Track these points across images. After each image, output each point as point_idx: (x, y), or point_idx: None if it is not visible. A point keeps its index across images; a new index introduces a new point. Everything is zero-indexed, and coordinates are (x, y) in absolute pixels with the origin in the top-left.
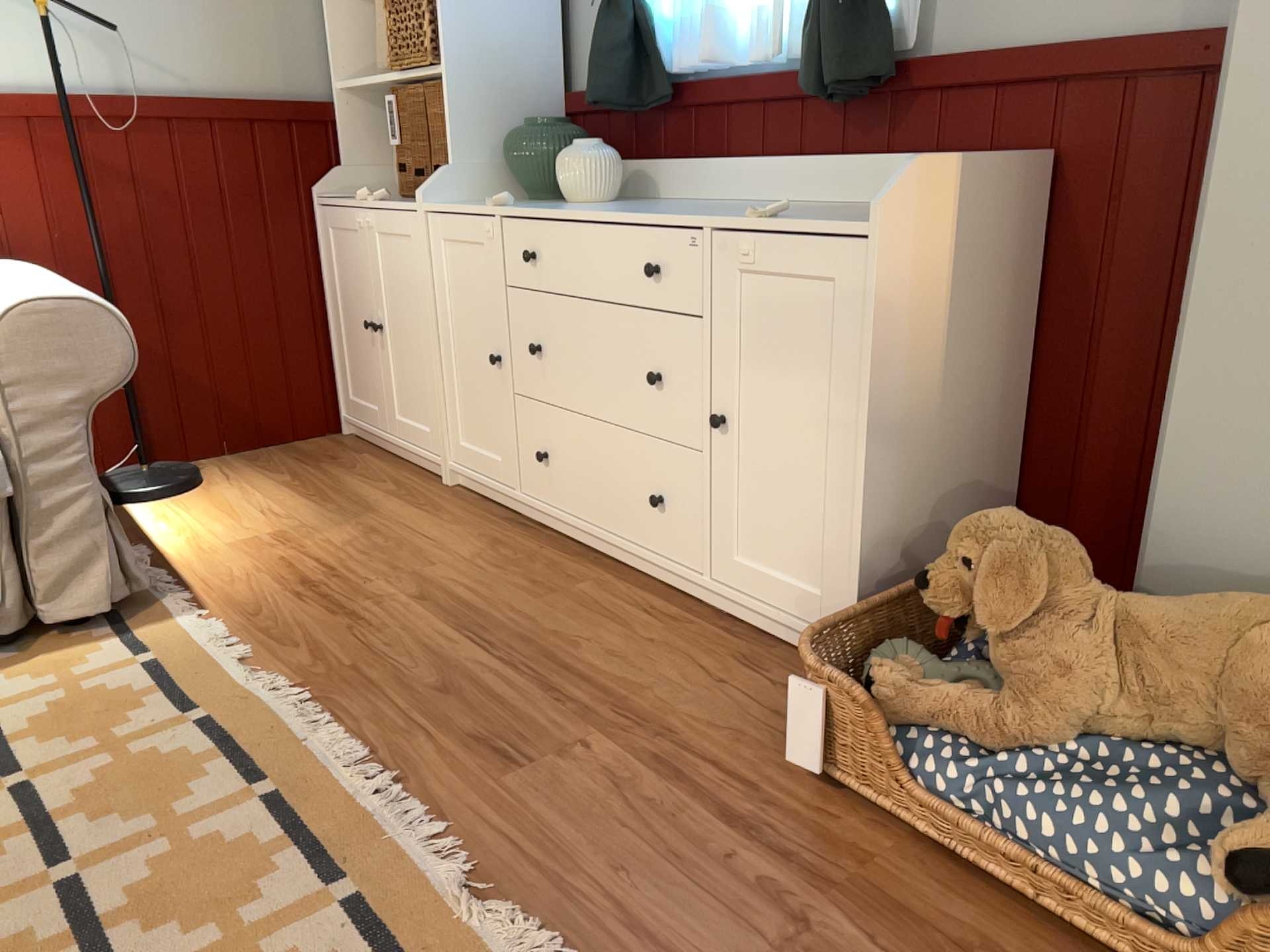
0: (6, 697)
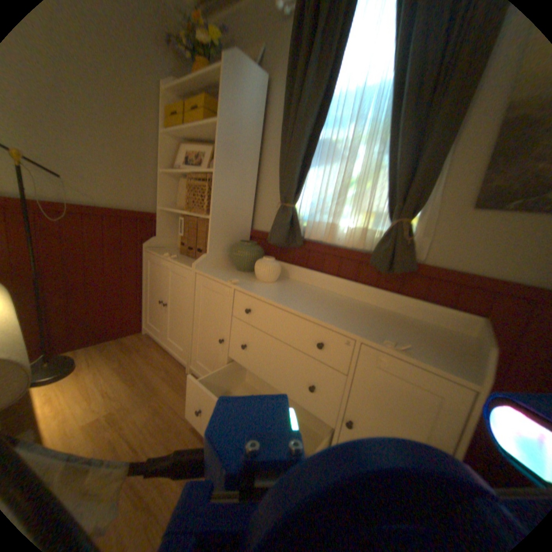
0: None
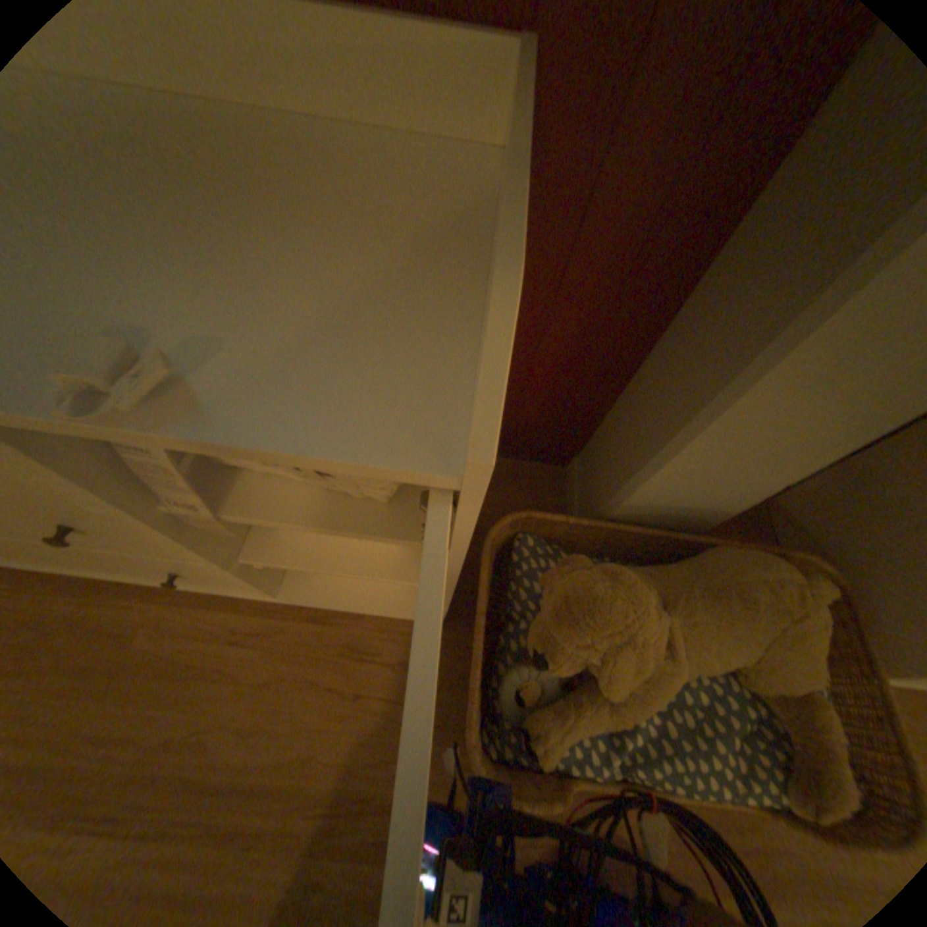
0: None
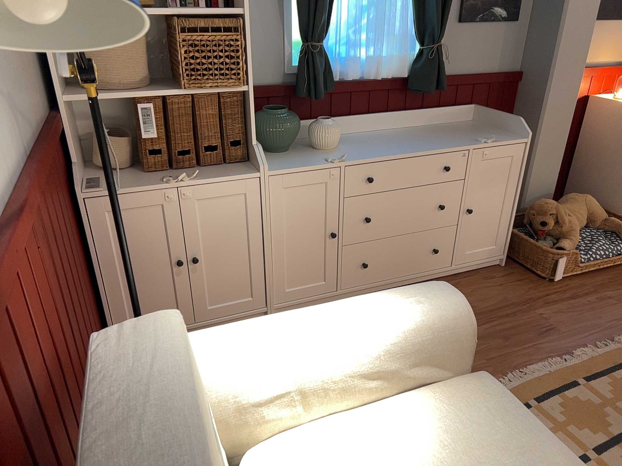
0: None
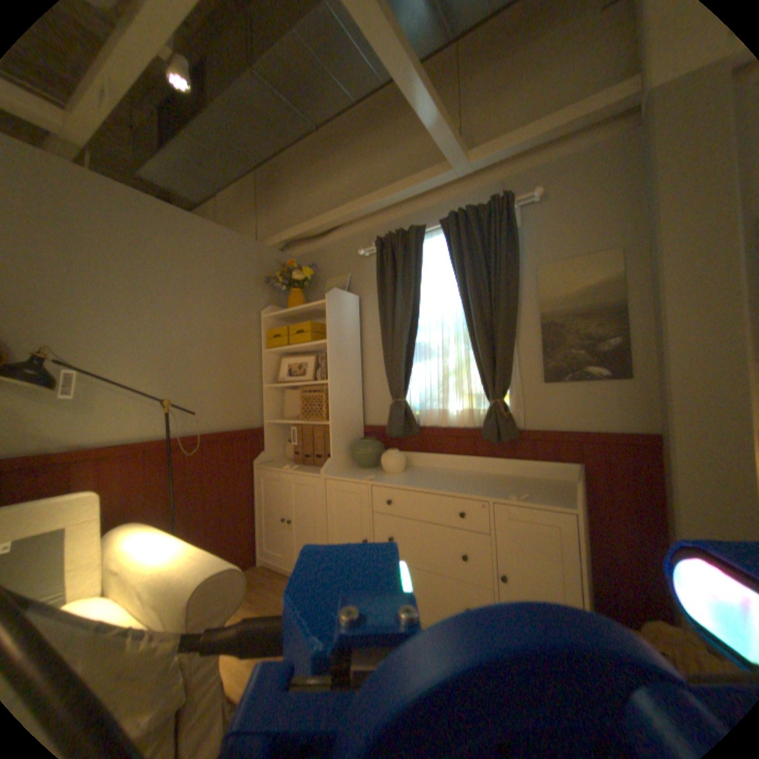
0: None
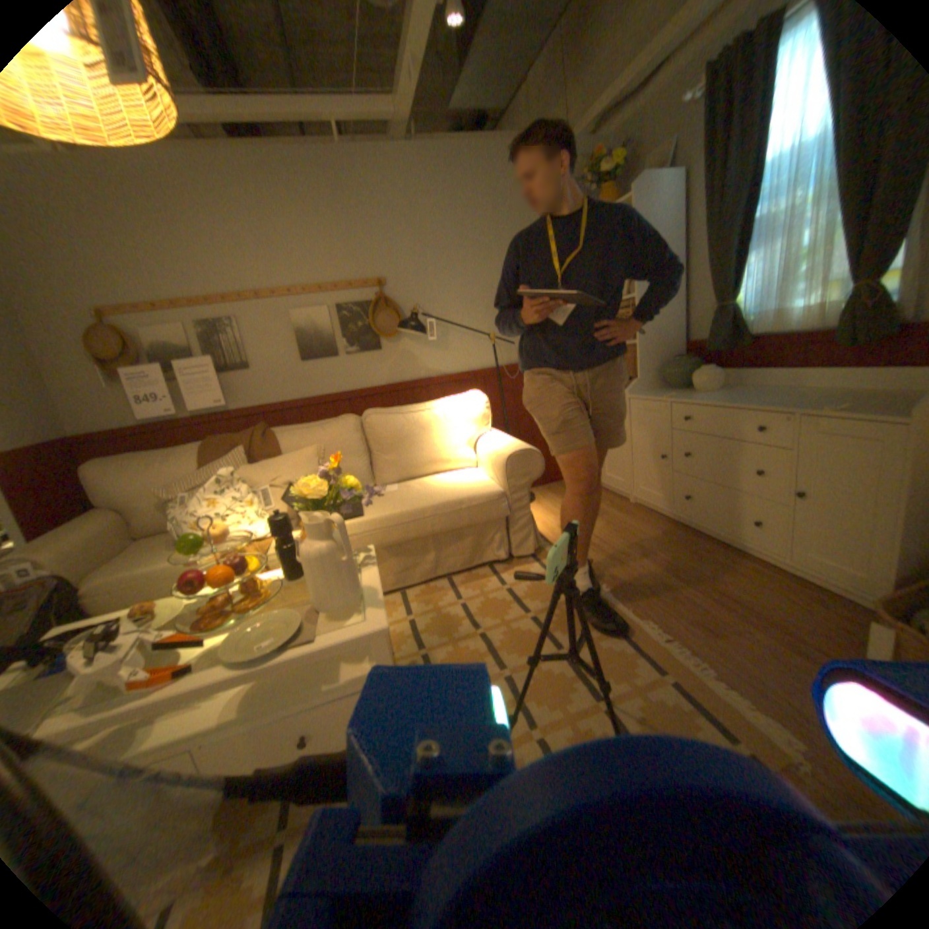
0: (511, 583)
